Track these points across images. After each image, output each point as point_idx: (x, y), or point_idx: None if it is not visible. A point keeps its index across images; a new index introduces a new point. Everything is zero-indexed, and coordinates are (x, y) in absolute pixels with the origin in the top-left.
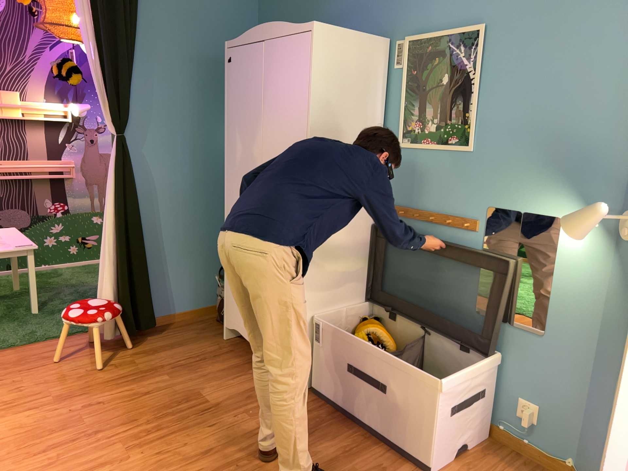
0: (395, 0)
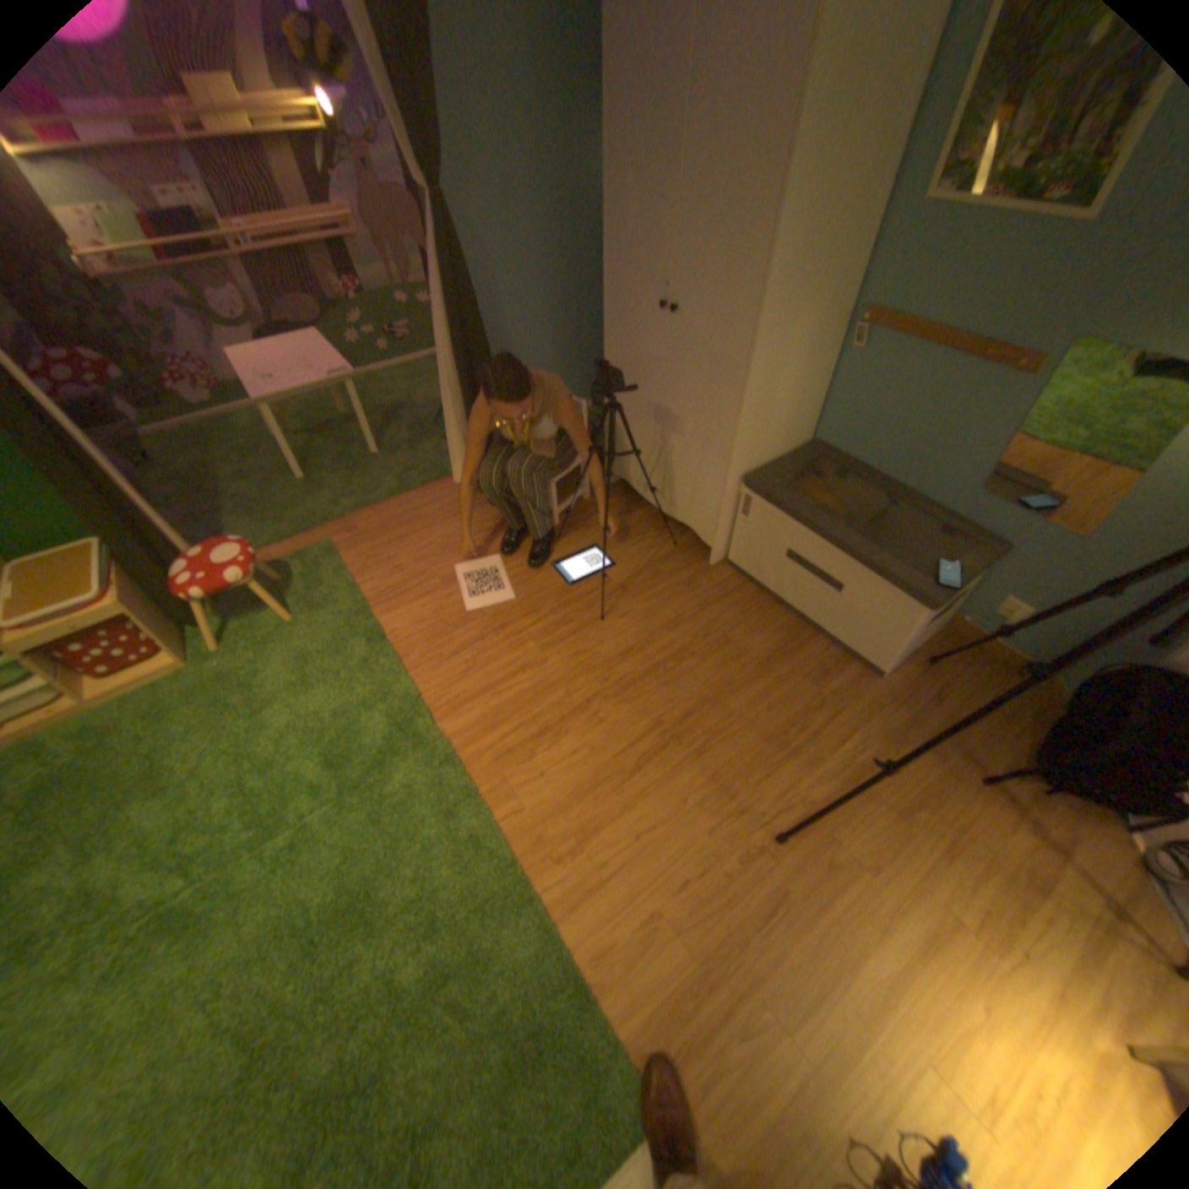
0: None
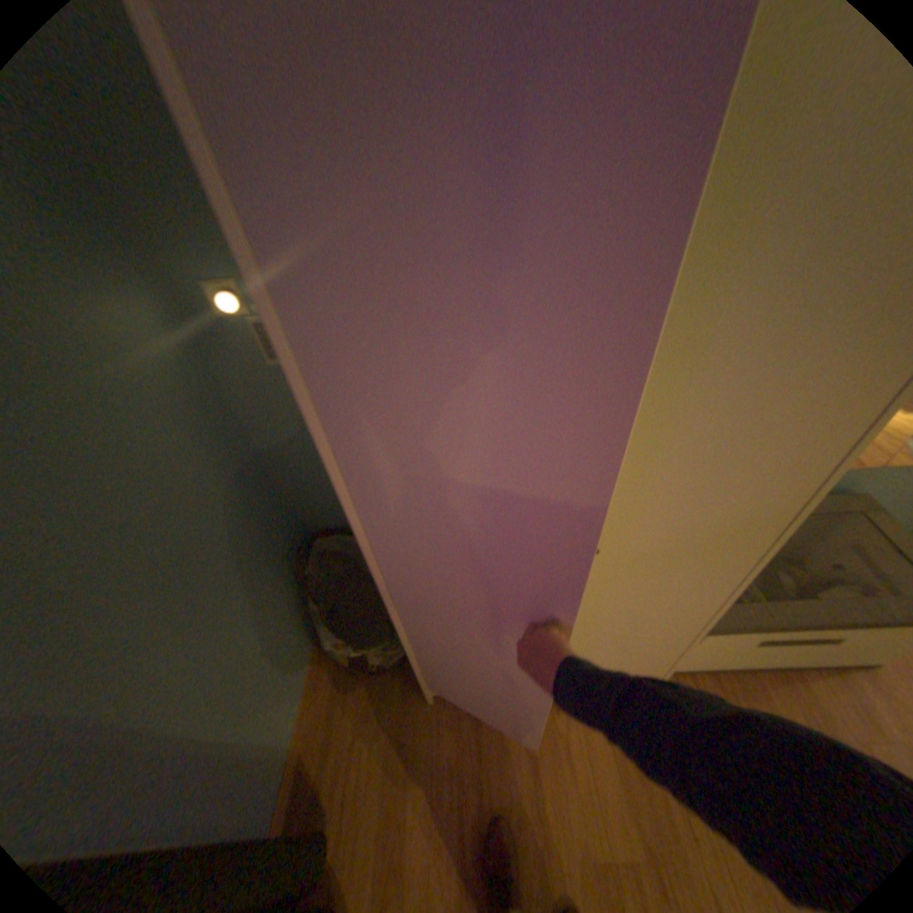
0: None
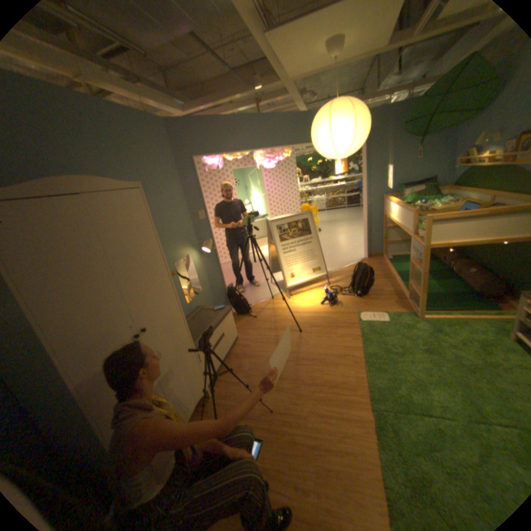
0: (70, 166)
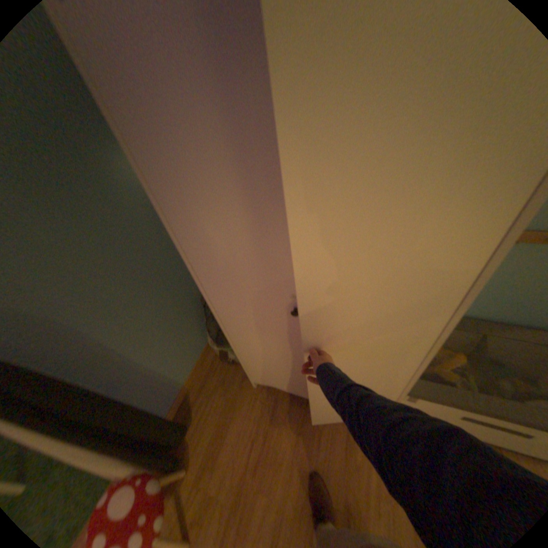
0: None
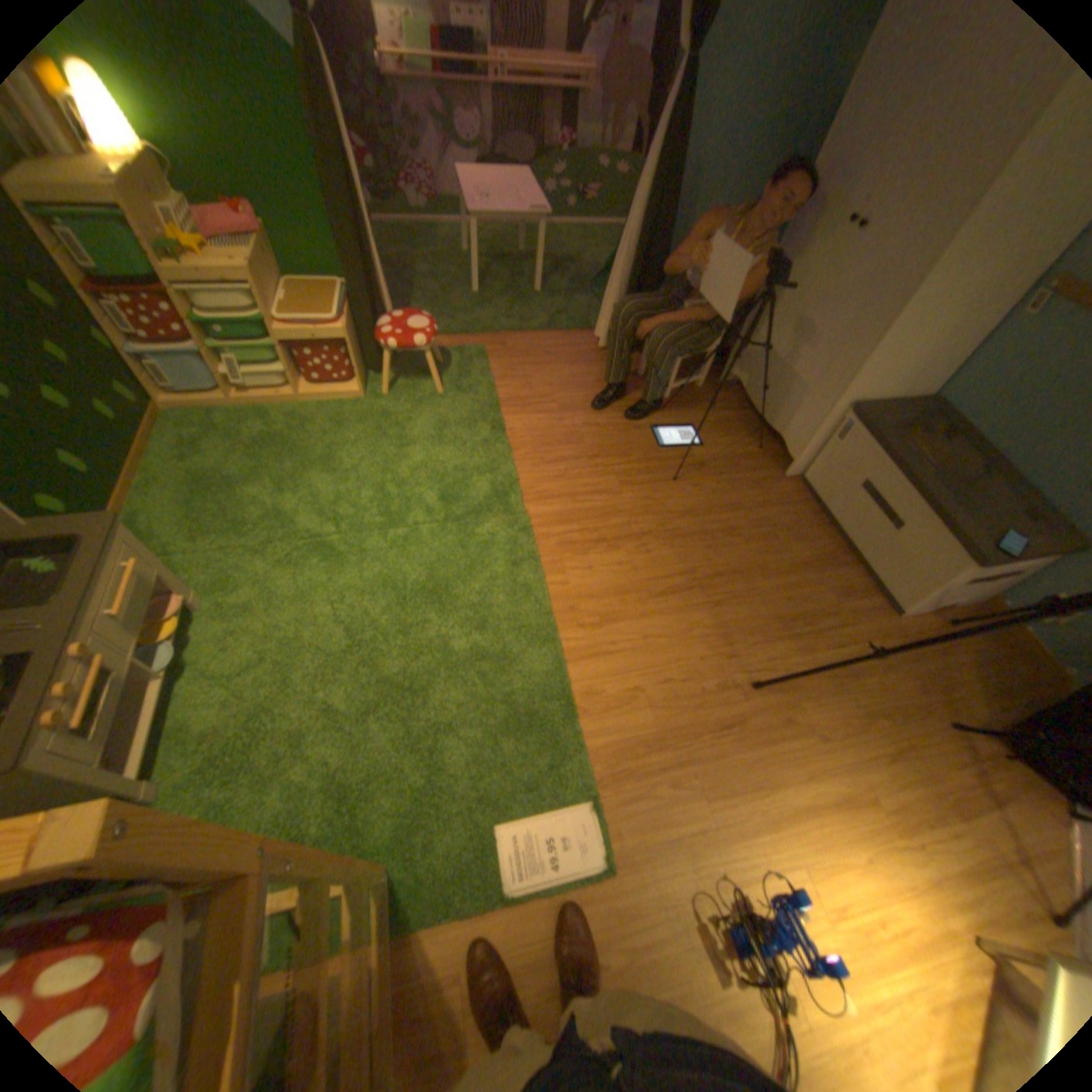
0: None
